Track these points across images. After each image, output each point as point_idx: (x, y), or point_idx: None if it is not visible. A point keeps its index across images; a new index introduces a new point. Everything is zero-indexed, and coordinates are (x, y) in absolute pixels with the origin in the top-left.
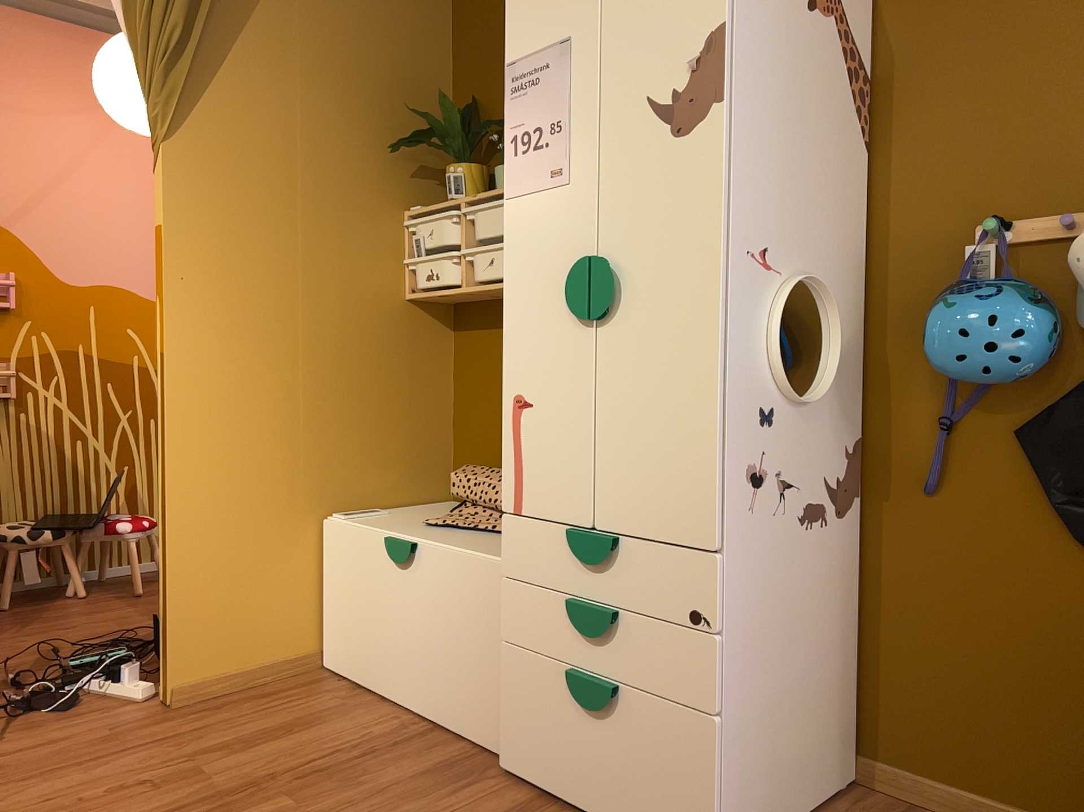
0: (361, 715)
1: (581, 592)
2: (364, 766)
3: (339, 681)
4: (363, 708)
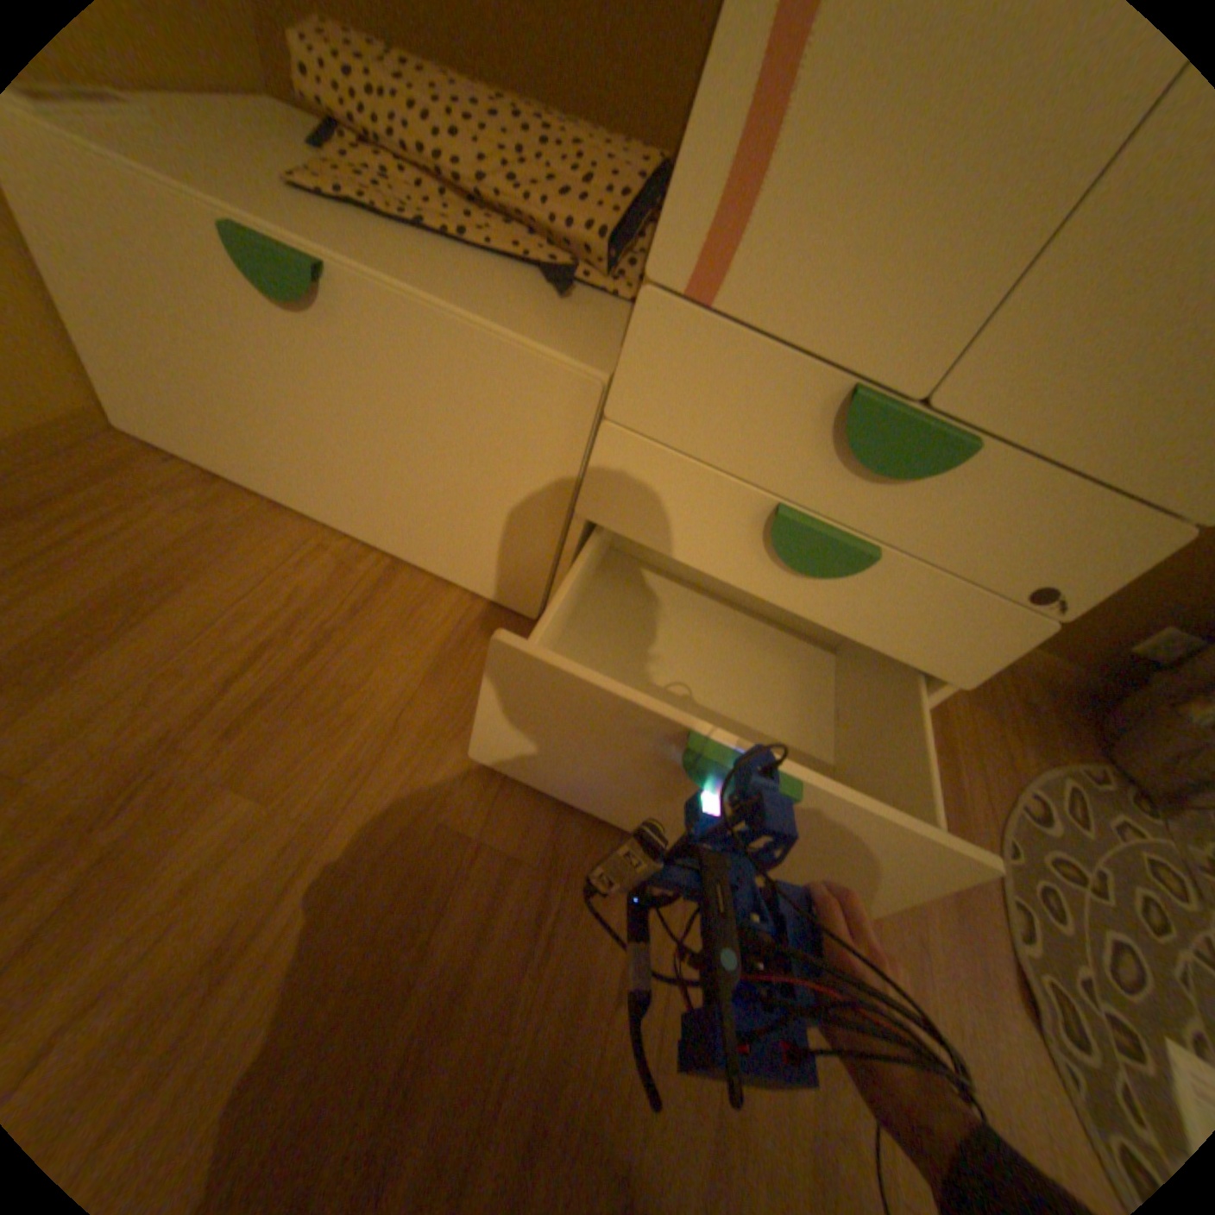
0: (261, 544)
1: (808, 493)
2: (335, 669)
3: (173, 464)
4: (256, 525)
